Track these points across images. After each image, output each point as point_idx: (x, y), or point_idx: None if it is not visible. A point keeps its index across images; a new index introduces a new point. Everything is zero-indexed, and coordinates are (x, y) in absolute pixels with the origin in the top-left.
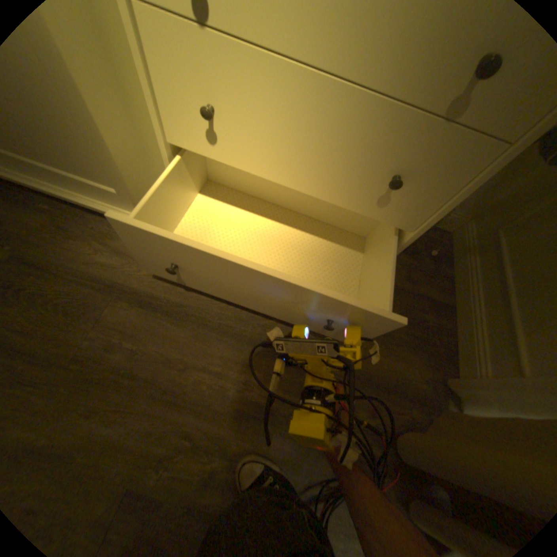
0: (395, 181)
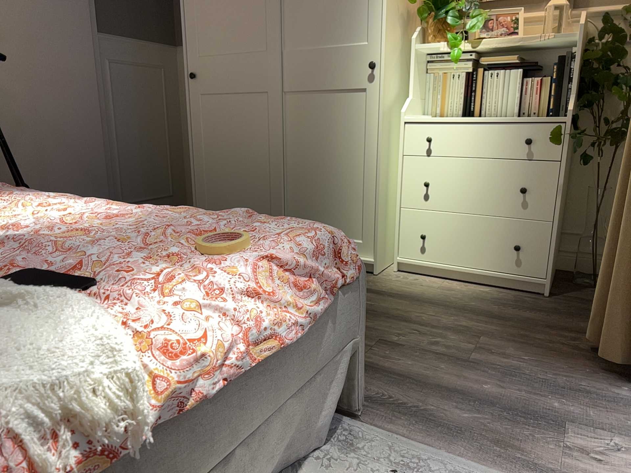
0: (522, 190)
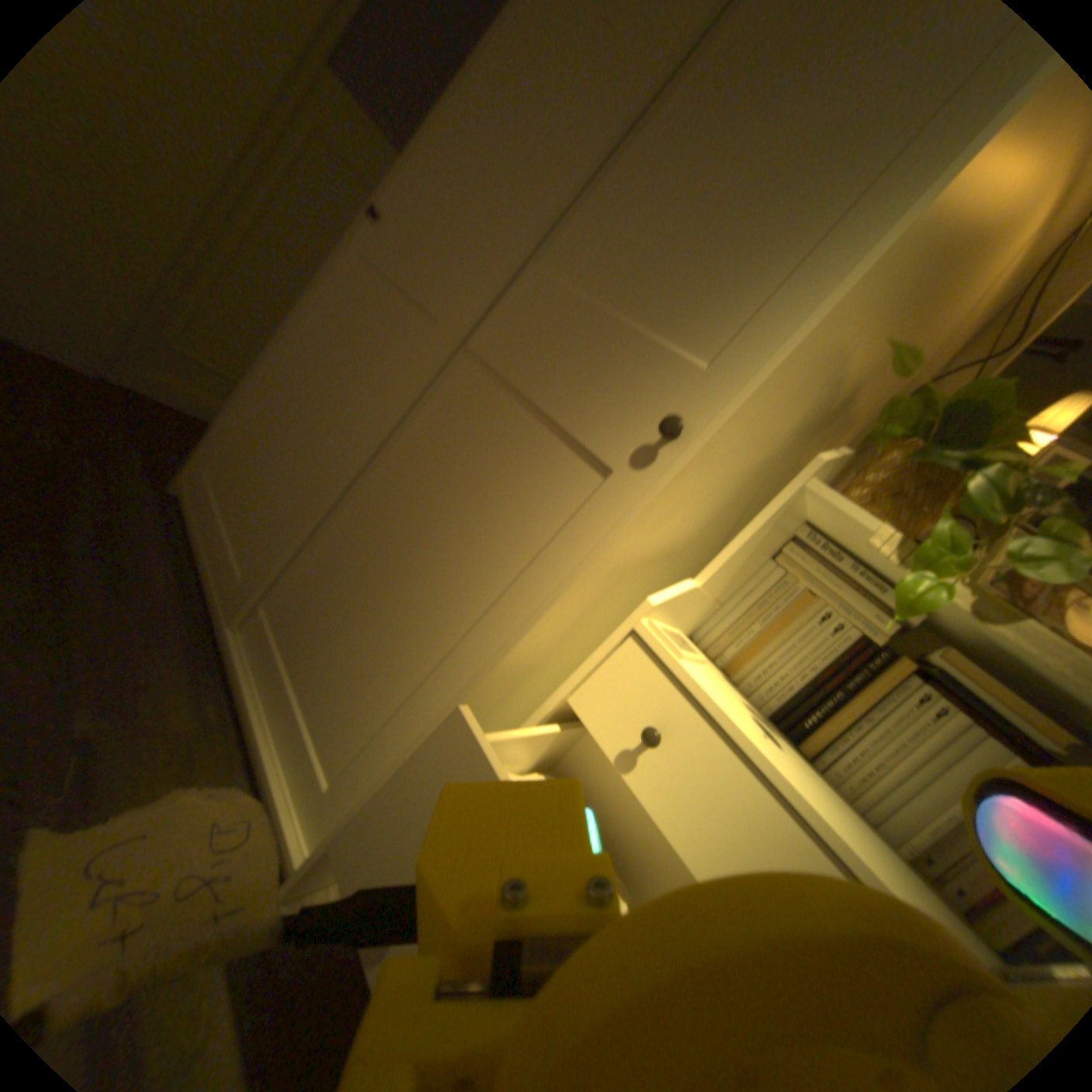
0: None
